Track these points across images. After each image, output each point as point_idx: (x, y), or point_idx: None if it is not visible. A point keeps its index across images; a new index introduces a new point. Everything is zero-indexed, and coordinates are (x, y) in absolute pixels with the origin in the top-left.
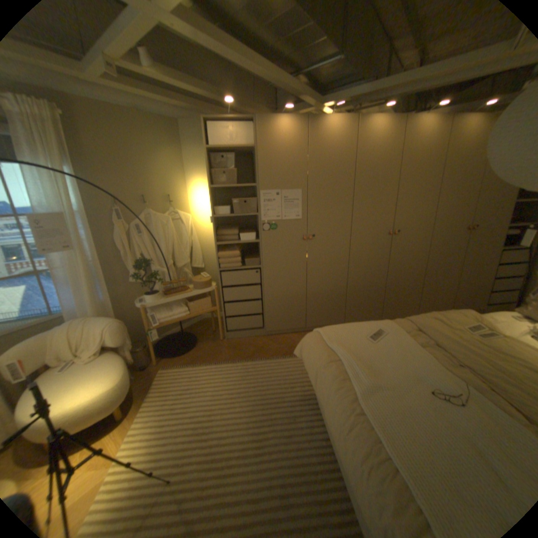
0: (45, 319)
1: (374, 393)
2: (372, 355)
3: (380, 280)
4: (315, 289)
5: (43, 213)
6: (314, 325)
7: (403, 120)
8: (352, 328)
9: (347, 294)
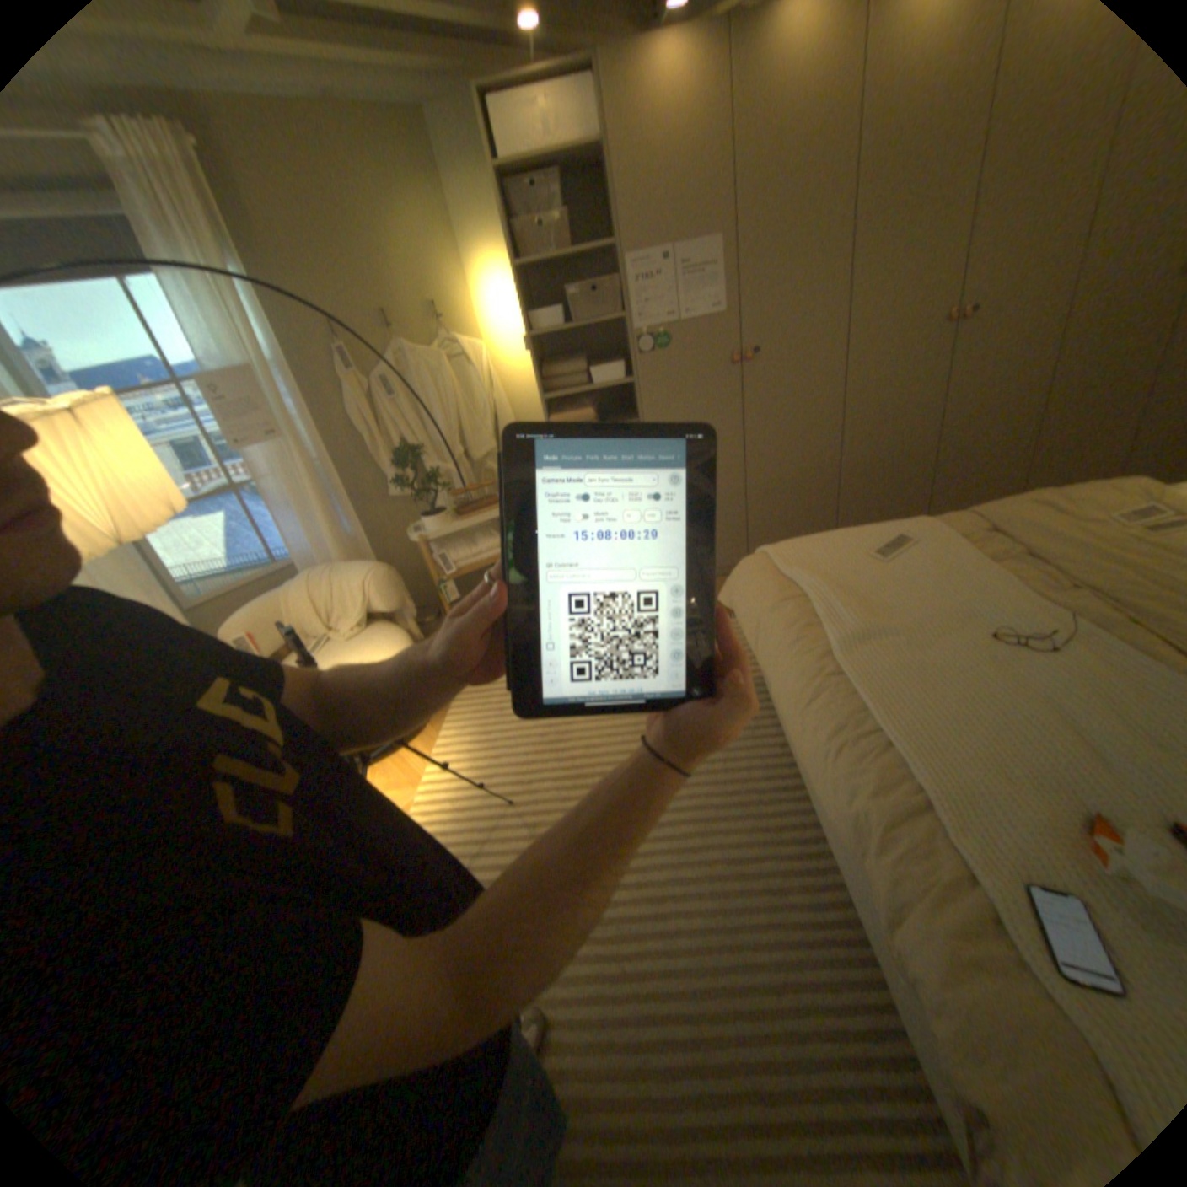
0: (268, 571)
1: (865, 640)
2: (874, 582)
3: (922, 440)
4: (766, 477)
5: (218, 371)
6: None
7: None
8: (837, 538)
9: (842, 481)
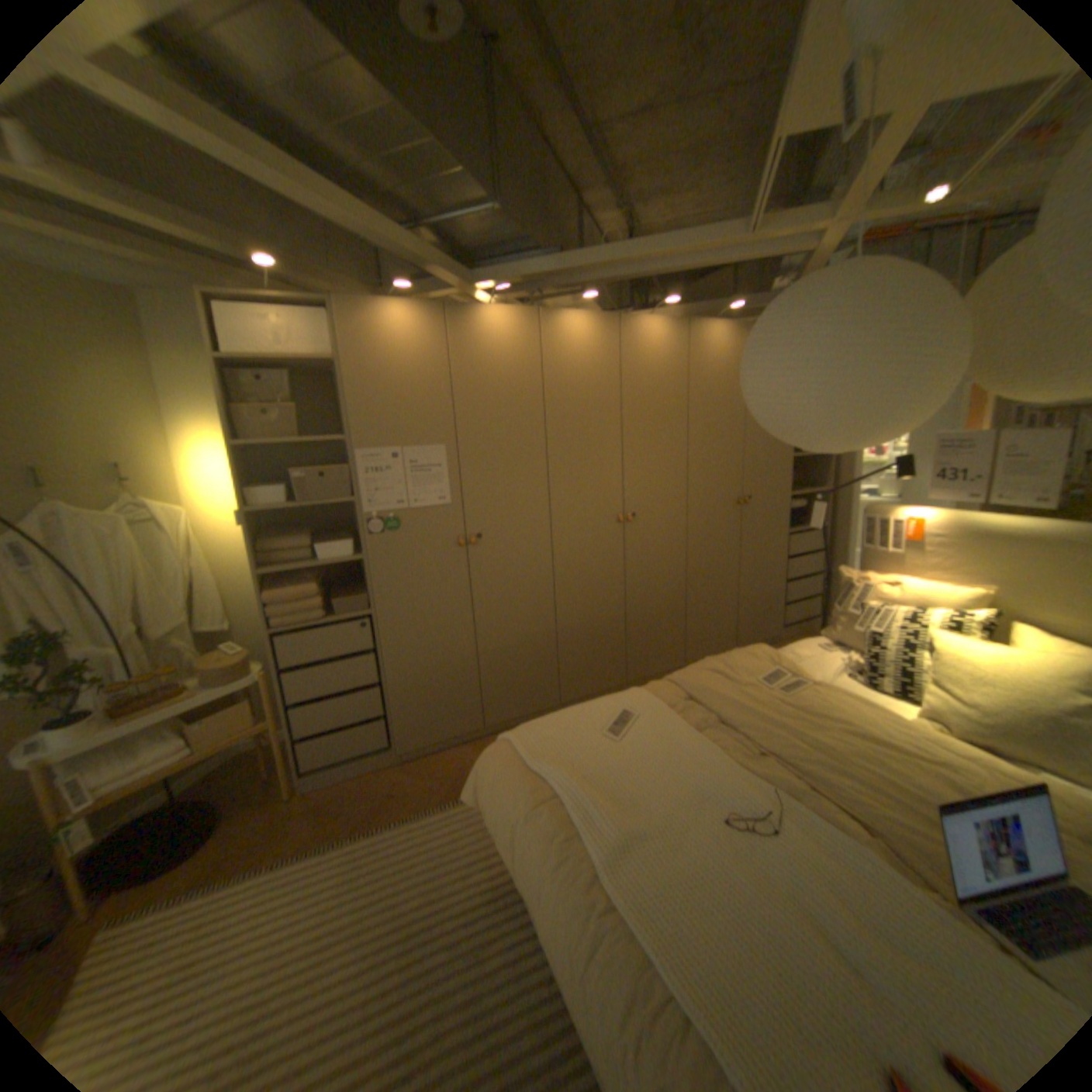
0: None
1: (627, 854)
2: (615, 769)
3: (614, 608)
4: (496, 644)
5: None
6: (502, 720)
7: (614, 324)
8: (573, 718)
9: (559, 644)
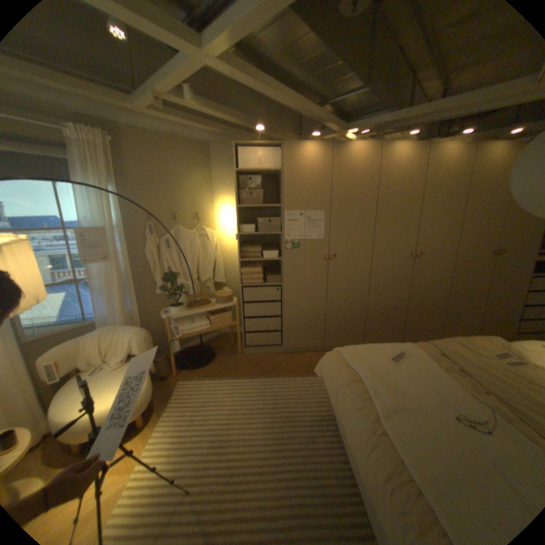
0: (79, 325)
1: (396, 414)
2: (394, 377)
3: (402, 302)
4: (335, 308)
5: (88, 227)
6: (334, 345)
7: (426, 147)
8: (373, 349)
9: (368, 315)
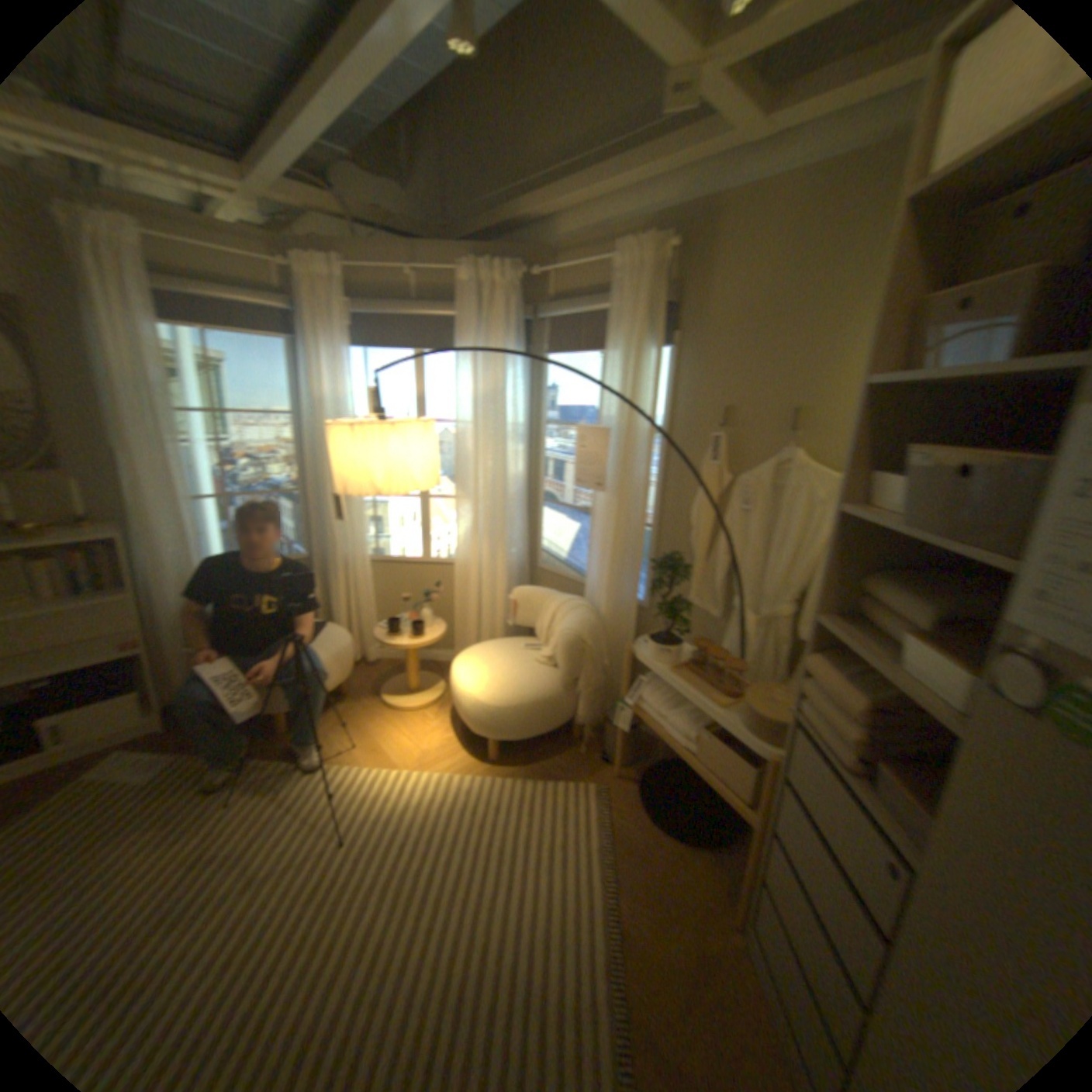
0: (580, 580)
1: None
2: None
3: None
4: None
5: (603, 427)
6: None
7: None
8: None
9: None
